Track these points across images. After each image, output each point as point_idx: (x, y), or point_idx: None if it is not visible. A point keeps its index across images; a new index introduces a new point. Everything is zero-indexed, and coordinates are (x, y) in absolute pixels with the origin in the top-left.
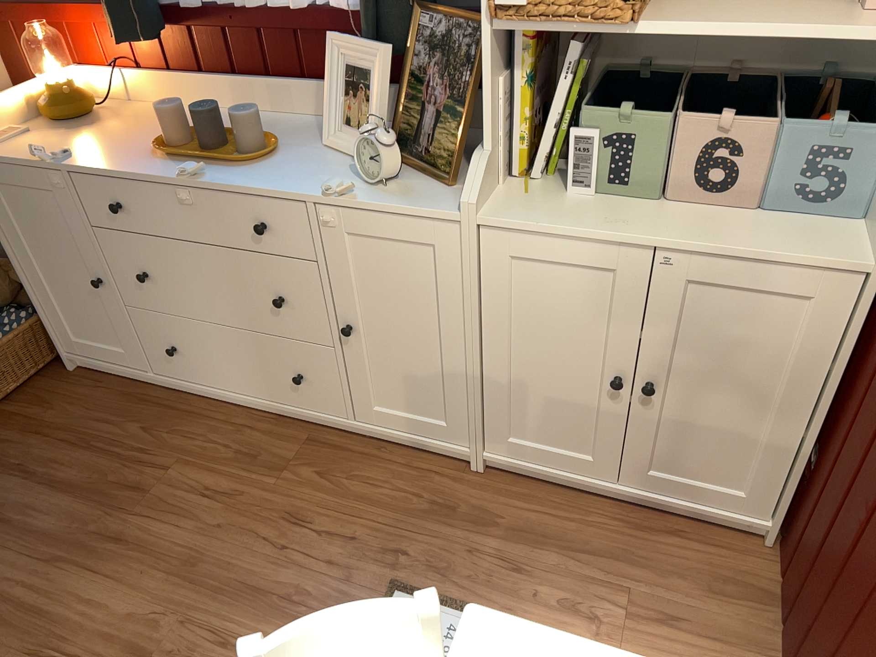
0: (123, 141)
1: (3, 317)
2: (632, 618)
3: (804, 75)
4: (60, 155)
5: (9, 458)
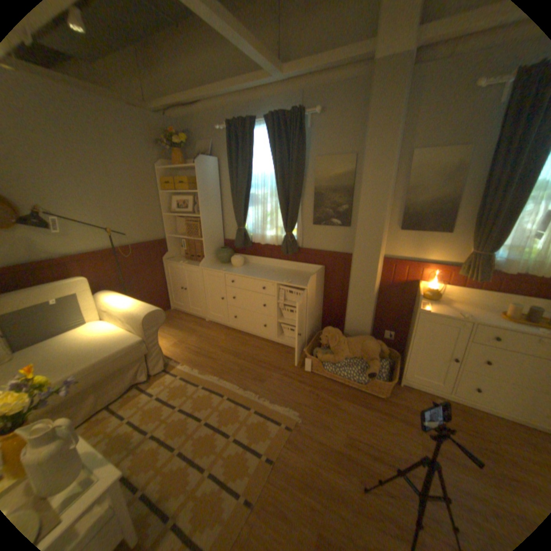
0: (479, 313)
1: (382, 363)
2: None
3: None
4: (472, 318)
5: (417, 427)
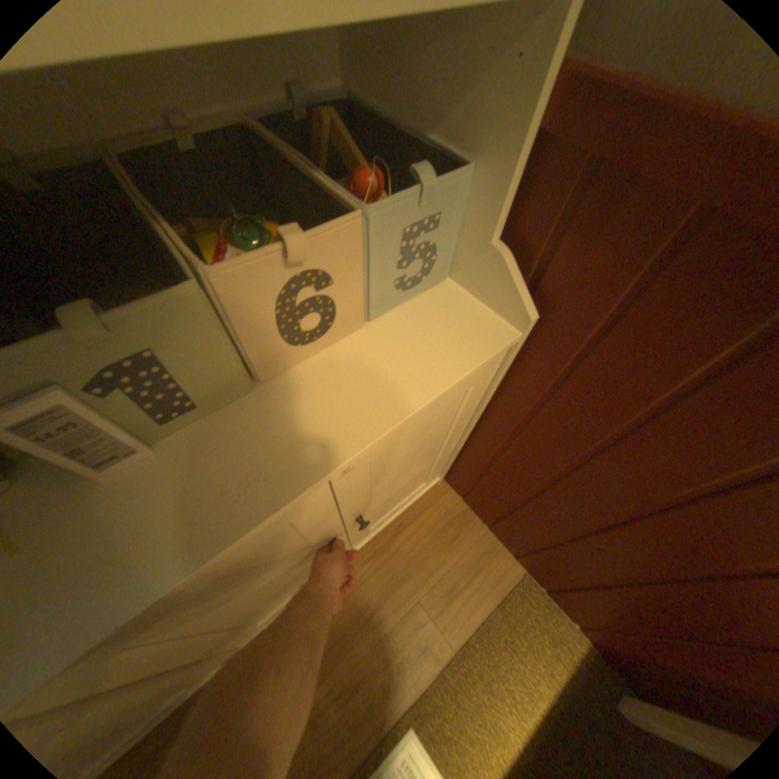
0: None
1: None
2: (437, 623)
3: (278, 111)
4: None
5: None
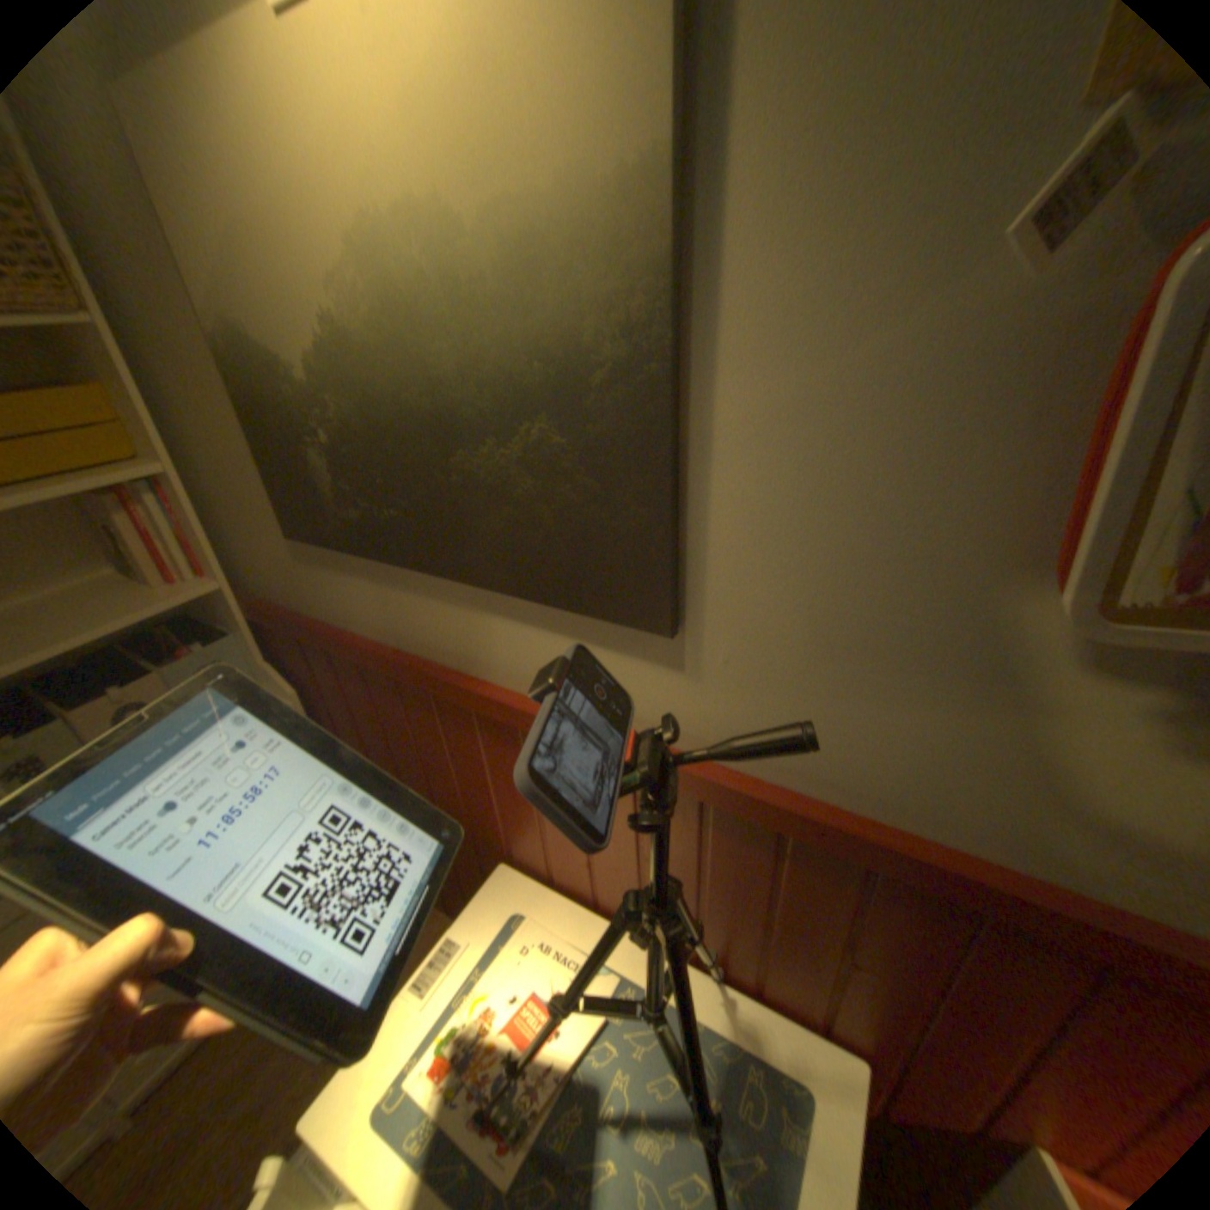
0: None
1: None
2: None
3: (131, 636)
4: None
5: None
